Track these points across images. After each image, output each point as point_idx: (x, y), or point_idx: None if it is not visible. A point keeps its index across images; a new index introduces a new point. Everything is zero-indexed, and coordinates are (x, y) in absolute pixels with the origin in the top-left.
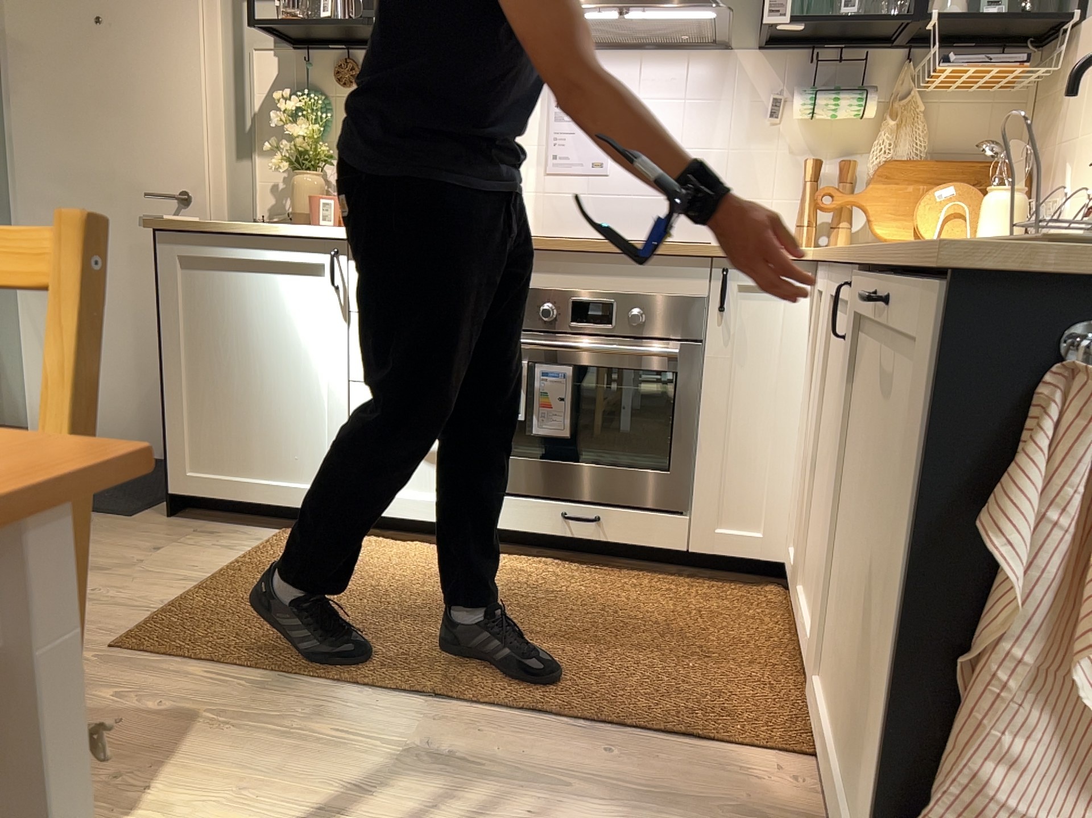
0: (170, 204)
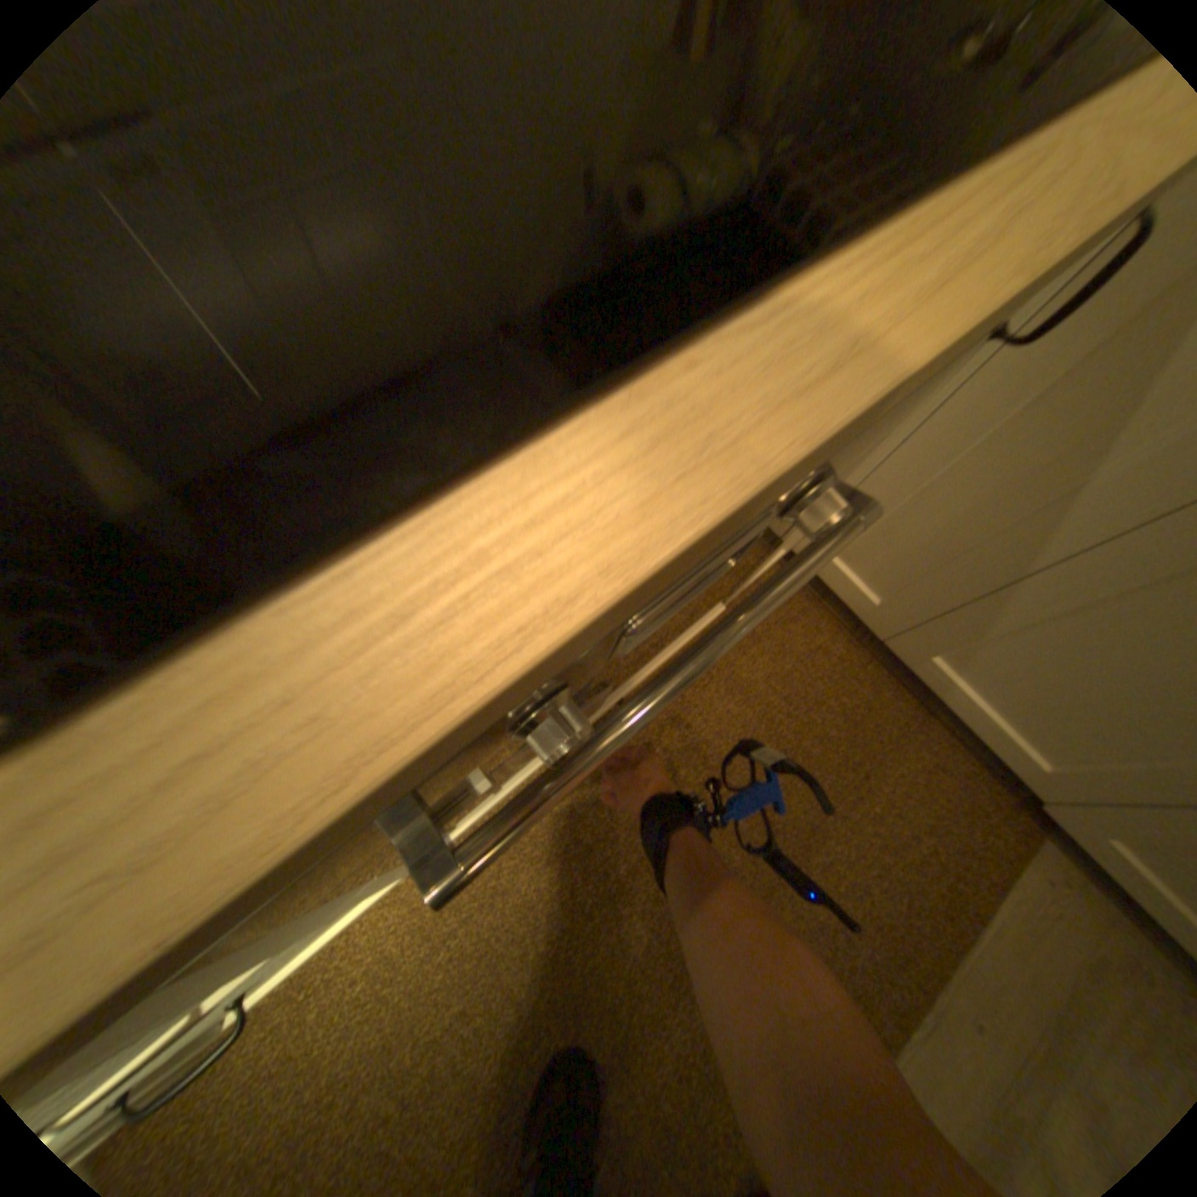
0: None
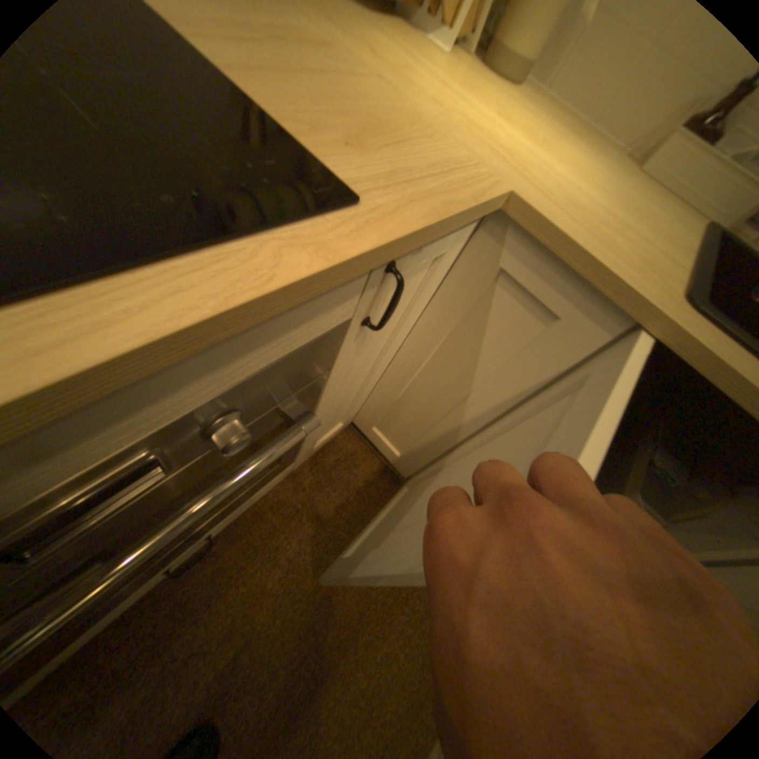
0: None
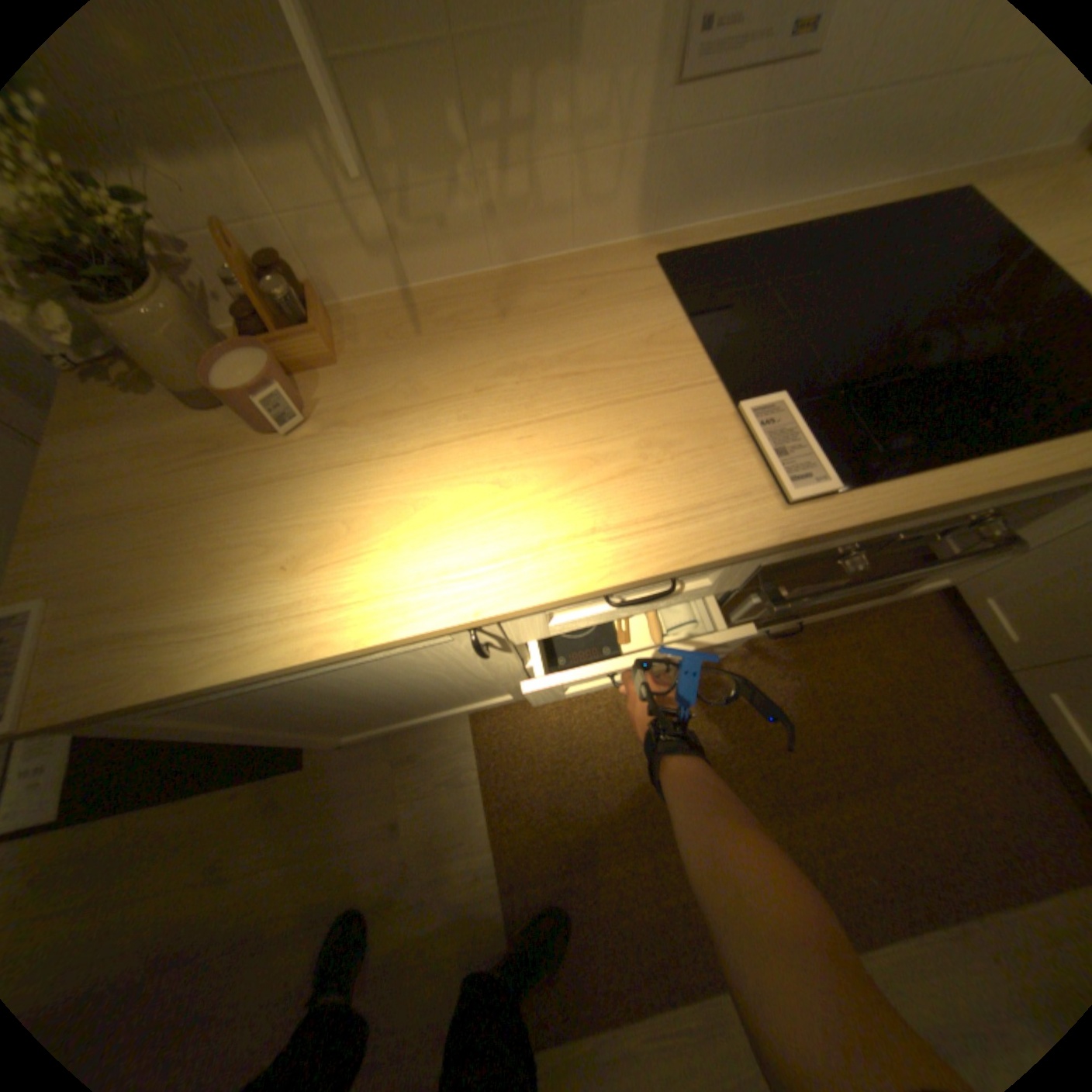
0: None
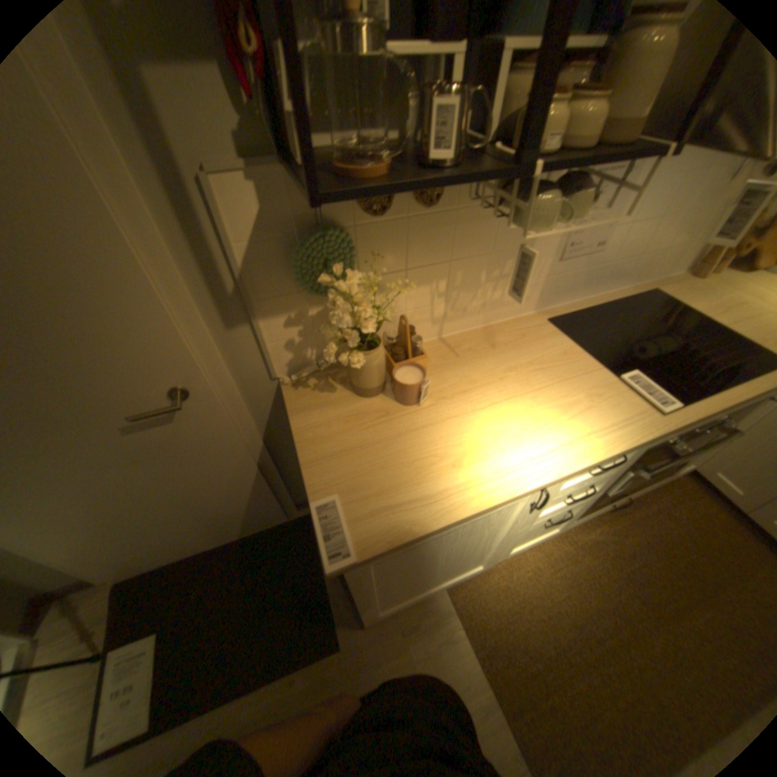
0: (159, 404)
